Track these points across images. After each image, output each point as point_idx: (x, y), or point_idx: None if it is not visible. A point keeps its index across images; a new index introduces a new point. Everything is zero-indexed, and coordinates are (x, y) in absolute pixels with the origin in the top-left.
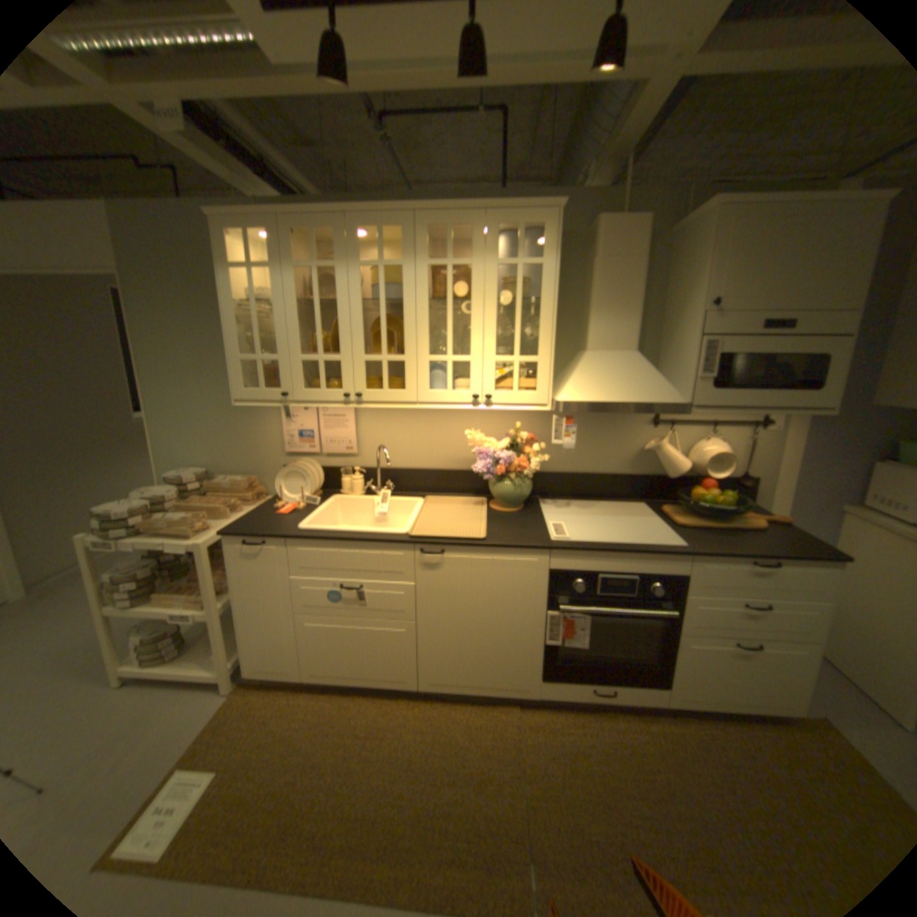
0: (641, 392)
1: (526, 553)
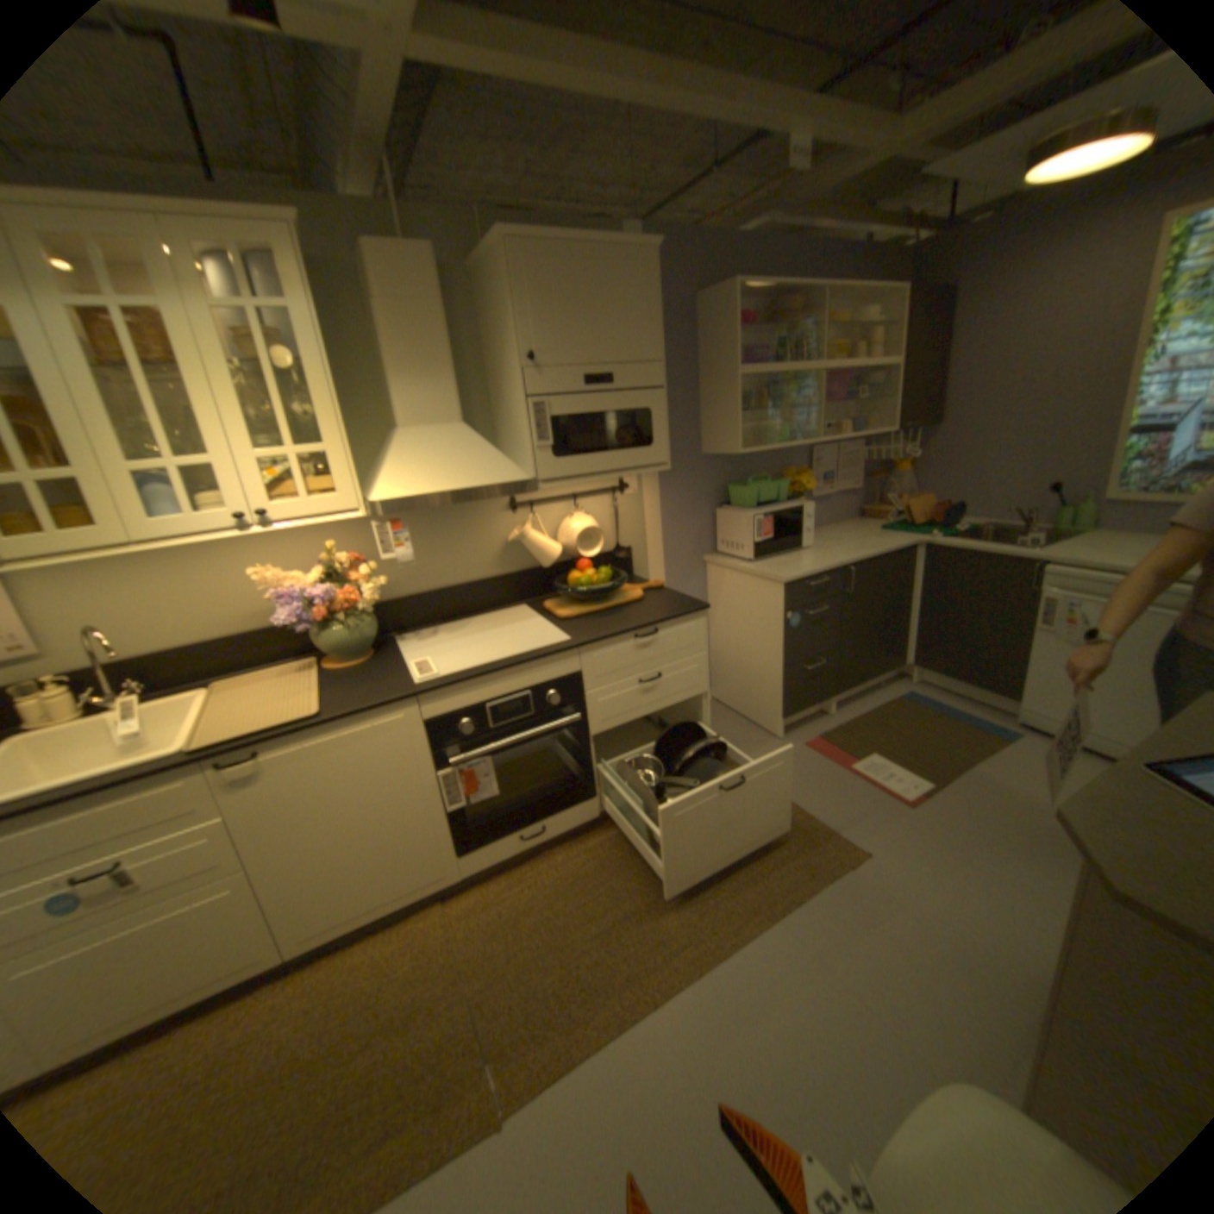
0: (479, 475)
1: (386, 712)
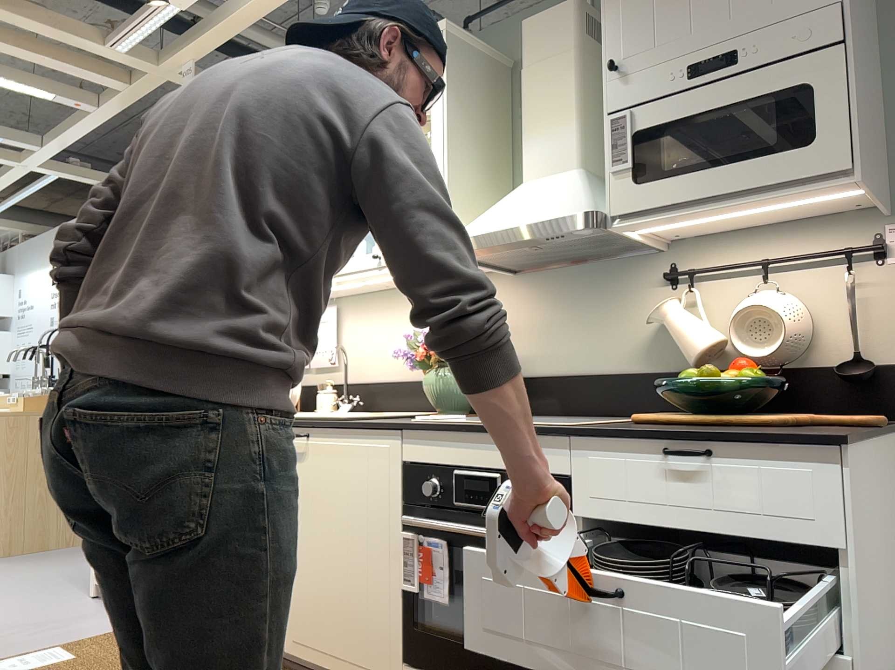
0: (541, 212)
1: (377, 436)
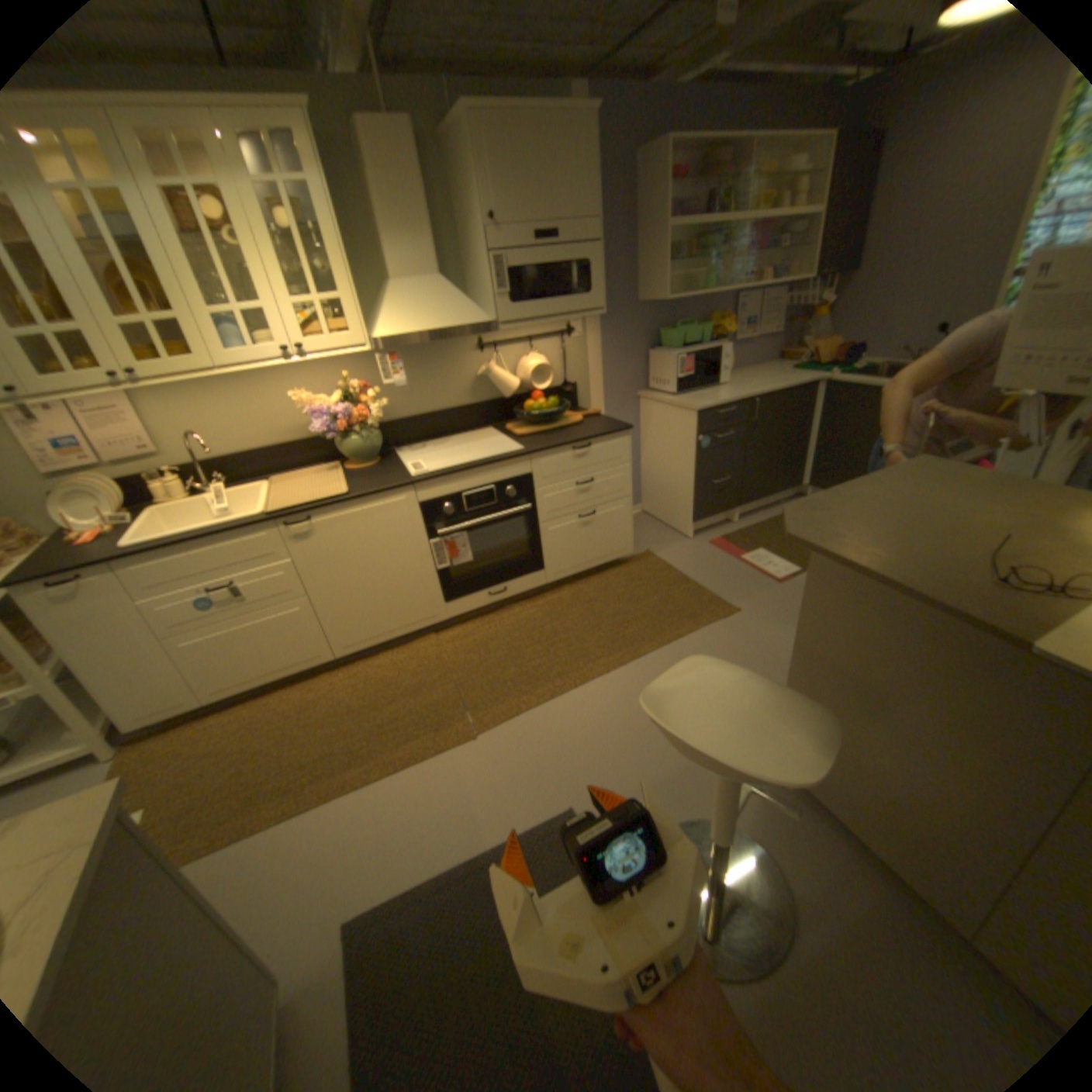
0: (453, 317)
1: (393, 495)
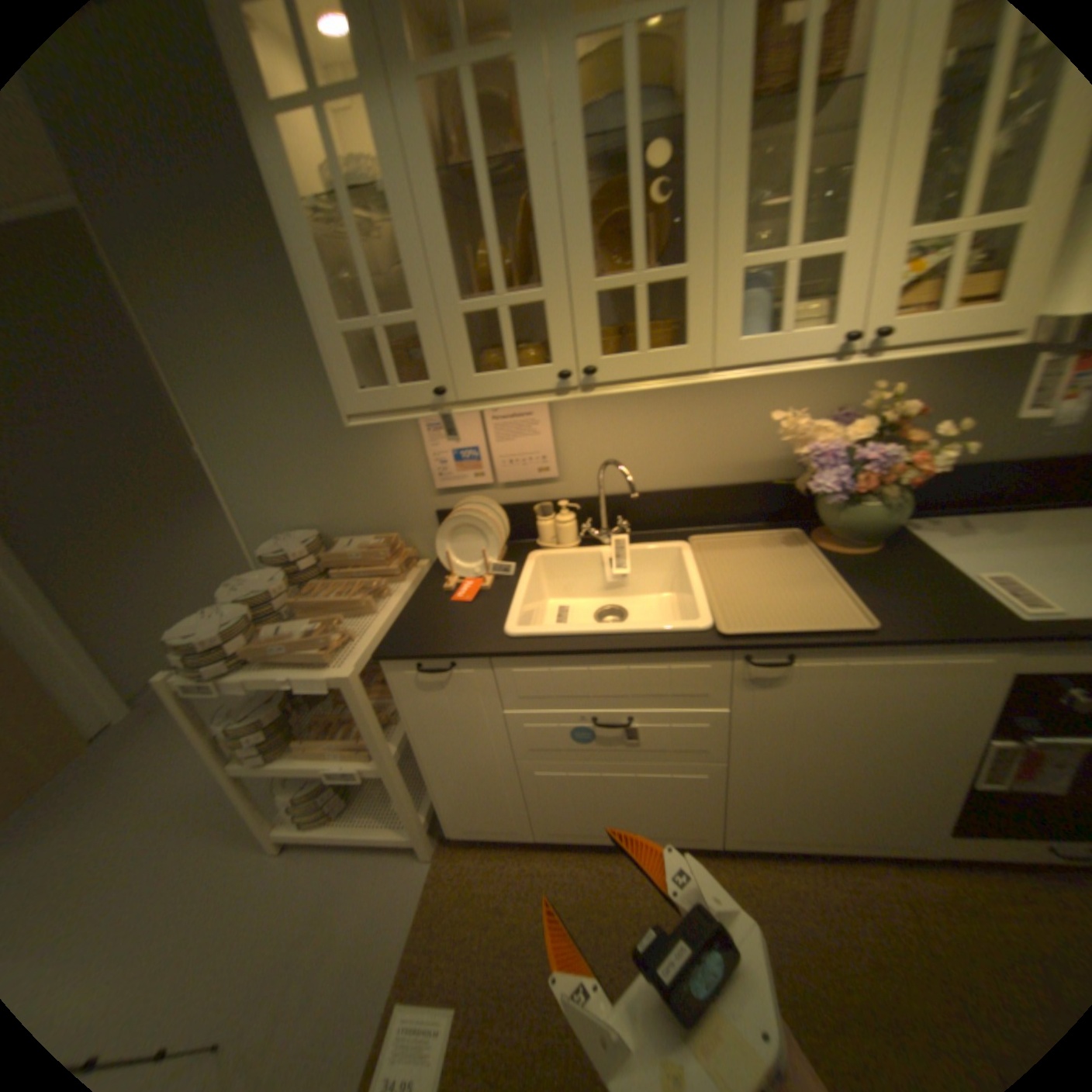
0: None
1: (972, 651)
